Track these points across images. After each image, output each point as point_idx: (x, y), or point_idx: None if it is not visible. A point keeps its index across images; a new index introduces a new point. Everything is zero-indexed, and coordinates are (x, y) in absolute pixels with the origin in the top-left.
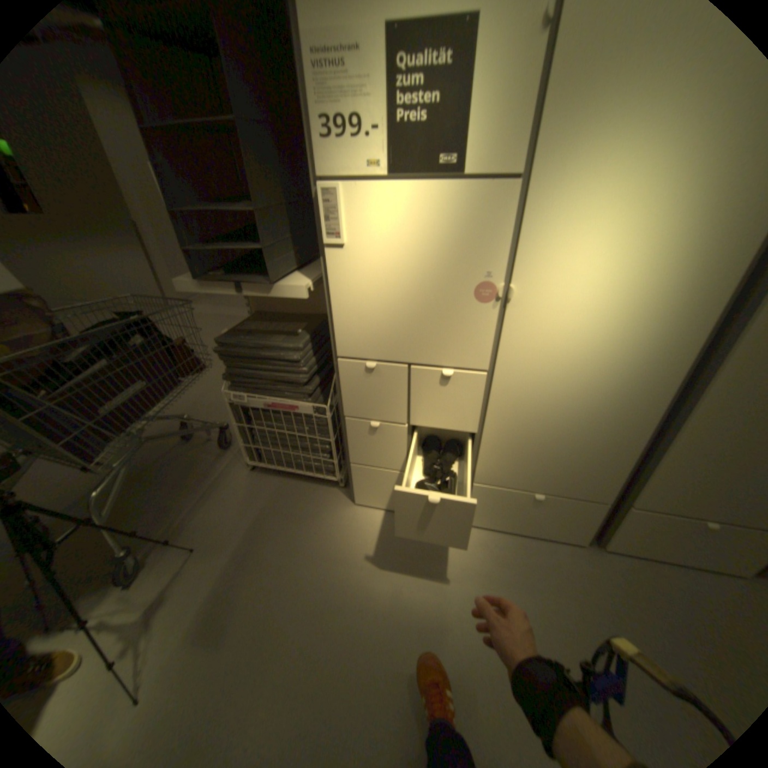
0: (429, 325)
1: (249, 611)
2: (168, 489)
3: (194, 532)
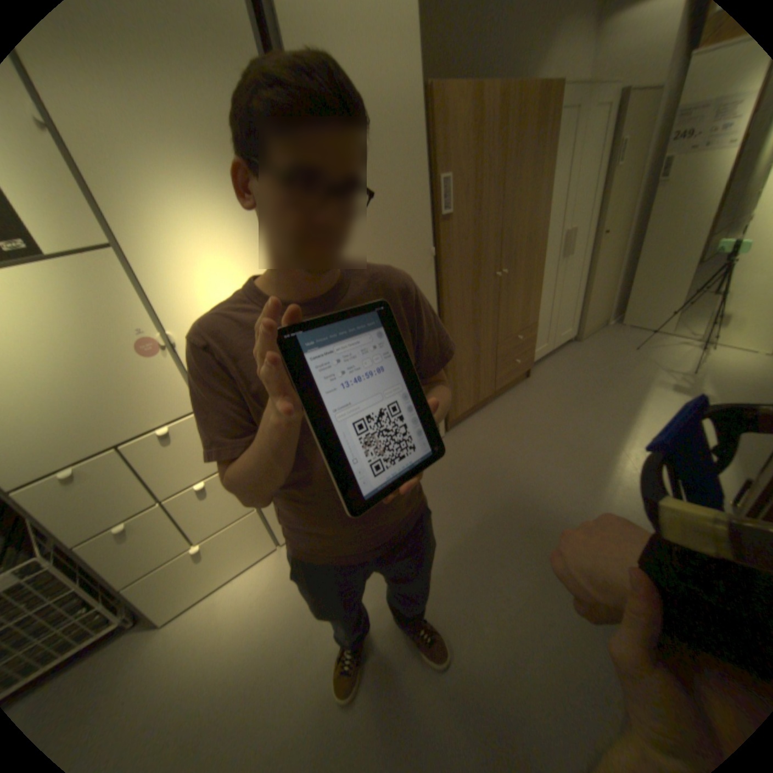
0: (109, 400)
1: None
2: None
3: None
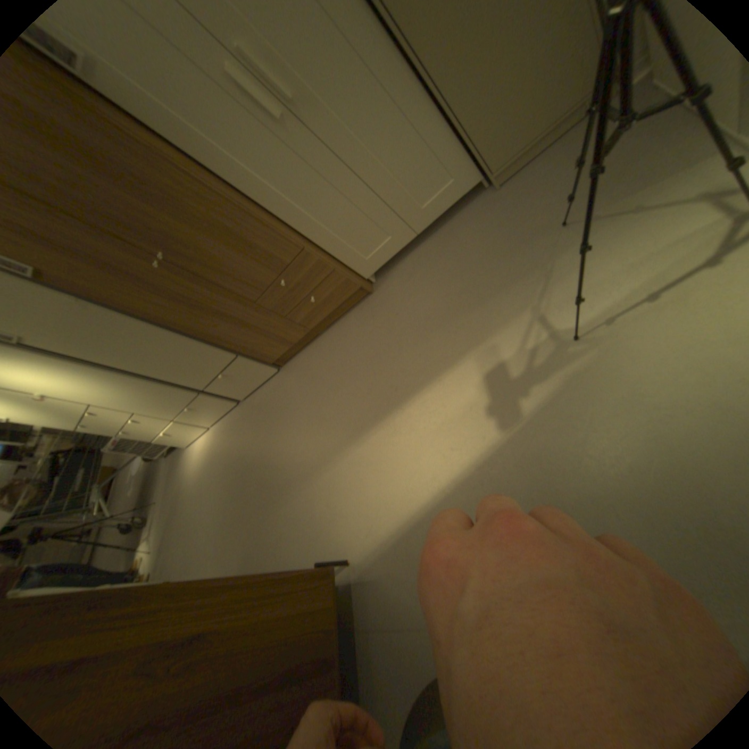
0: (57, 410)
1: (166, 511)
2: (150, 485)
3: (156, 495)
